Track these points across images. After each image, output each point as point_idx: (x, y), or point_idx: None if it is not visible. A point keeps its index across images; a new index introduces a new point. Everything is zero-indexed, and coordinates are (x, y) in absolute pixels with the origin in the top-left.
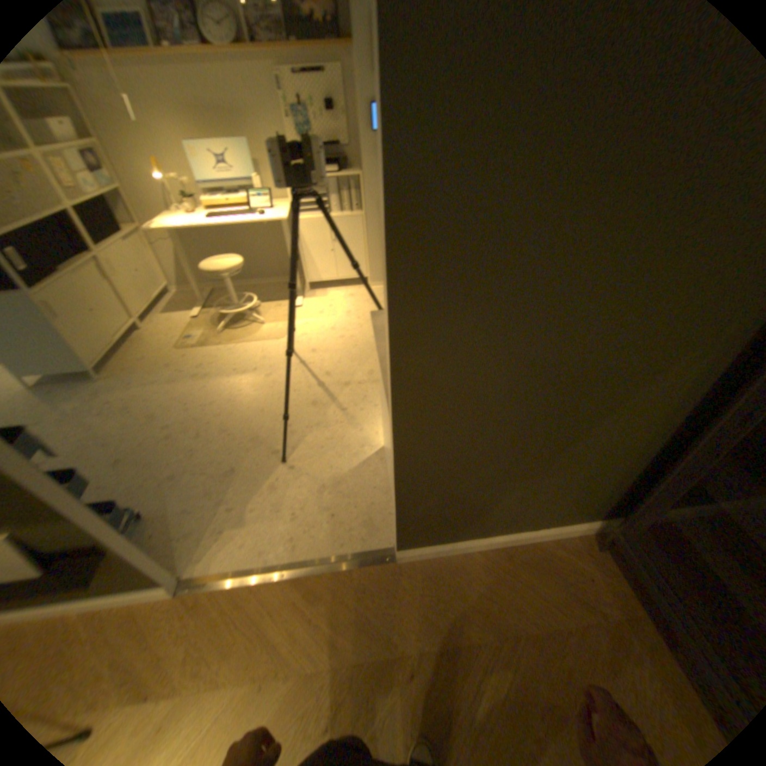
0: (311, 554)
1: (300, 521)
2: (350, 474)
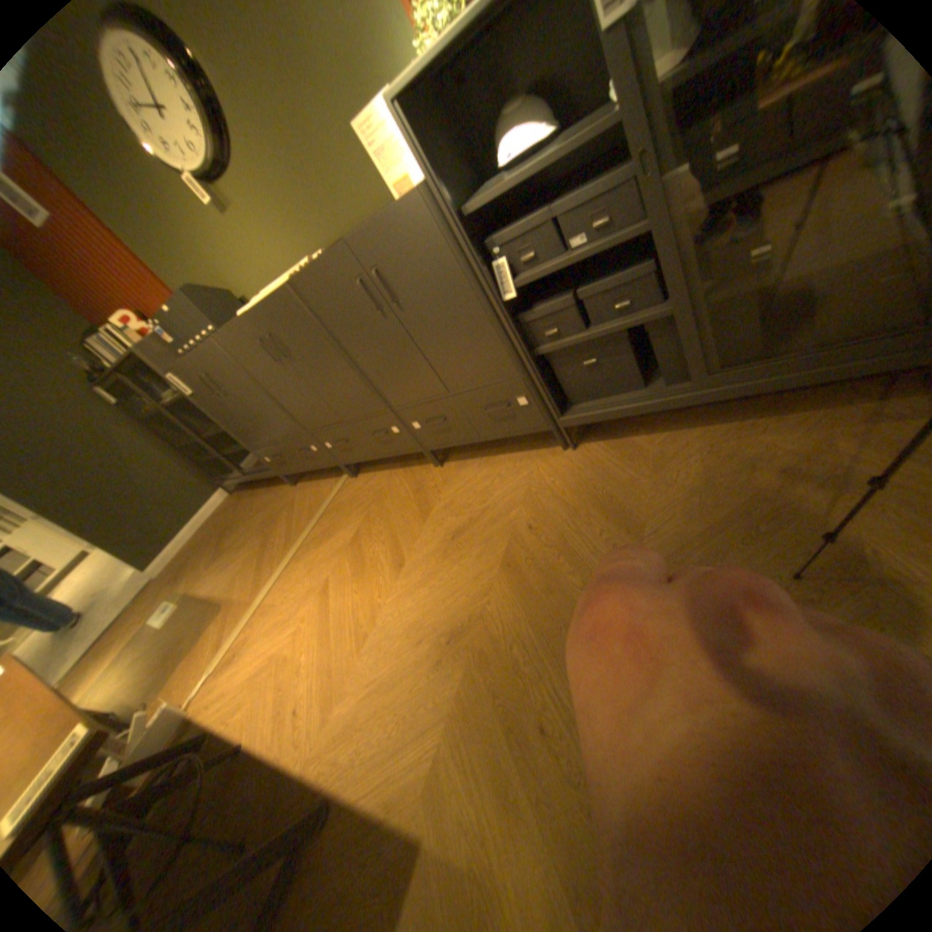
0: (112, 619)
1: (101, 623)
2: (119, 592)
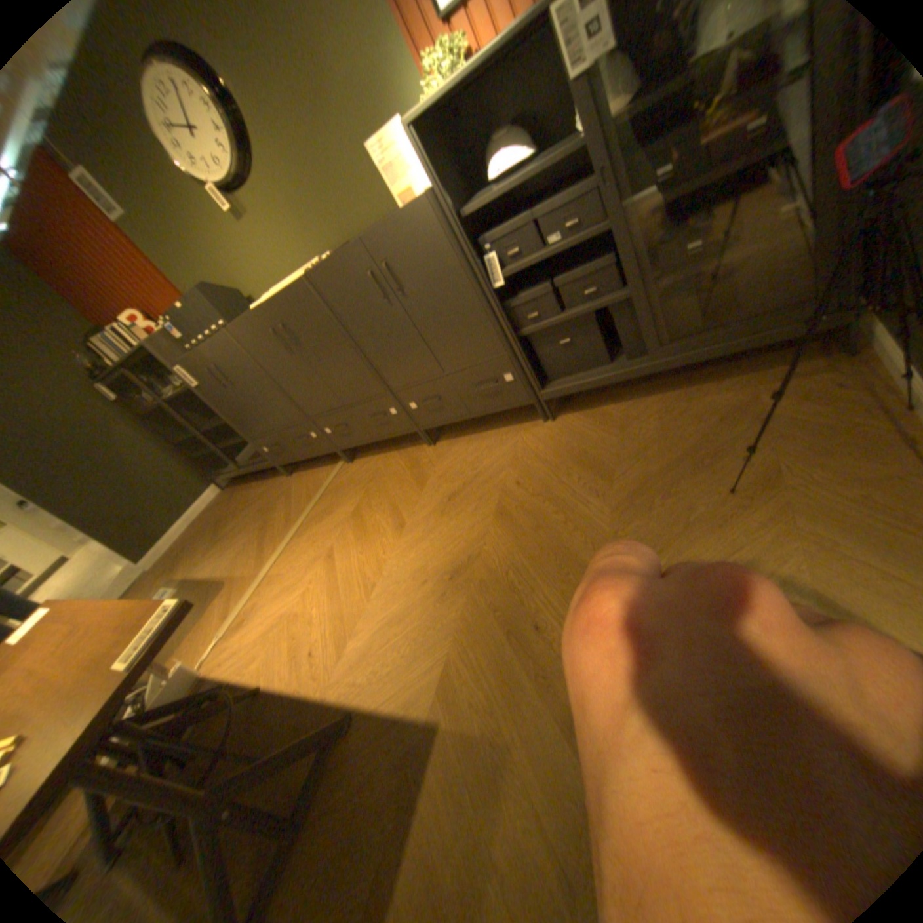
0: None
1: None
2: (109, 588)
